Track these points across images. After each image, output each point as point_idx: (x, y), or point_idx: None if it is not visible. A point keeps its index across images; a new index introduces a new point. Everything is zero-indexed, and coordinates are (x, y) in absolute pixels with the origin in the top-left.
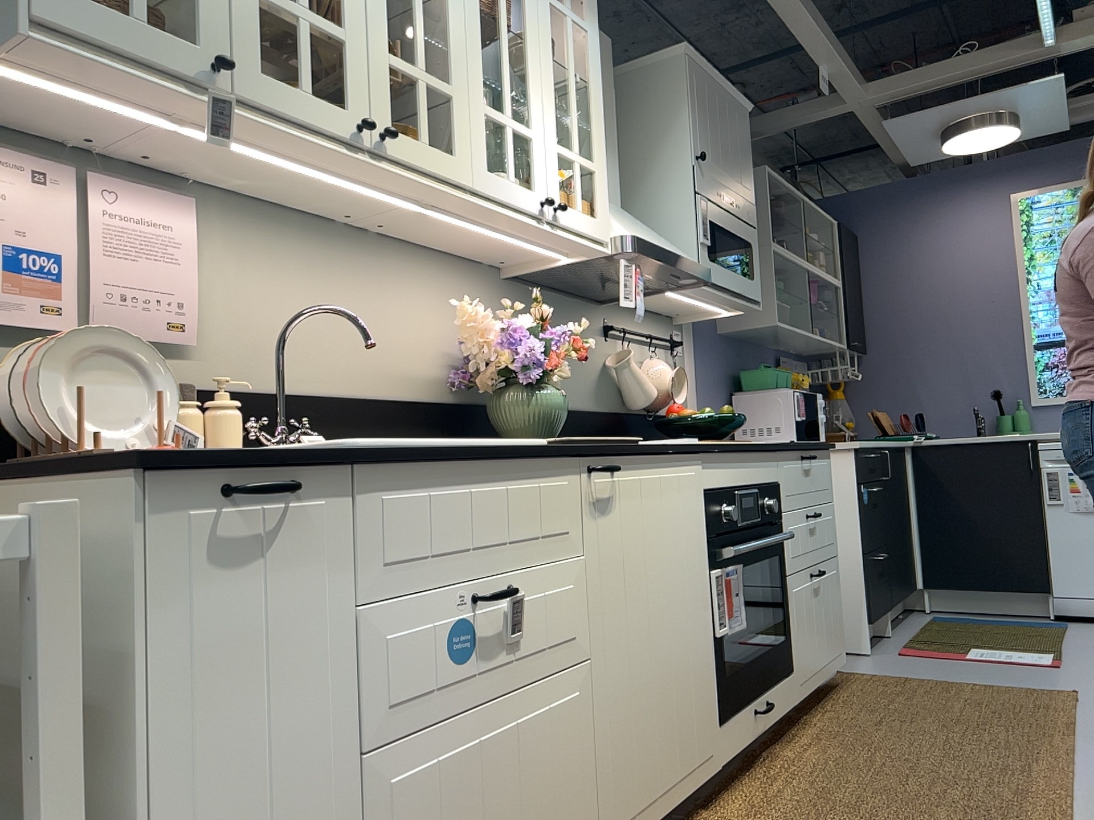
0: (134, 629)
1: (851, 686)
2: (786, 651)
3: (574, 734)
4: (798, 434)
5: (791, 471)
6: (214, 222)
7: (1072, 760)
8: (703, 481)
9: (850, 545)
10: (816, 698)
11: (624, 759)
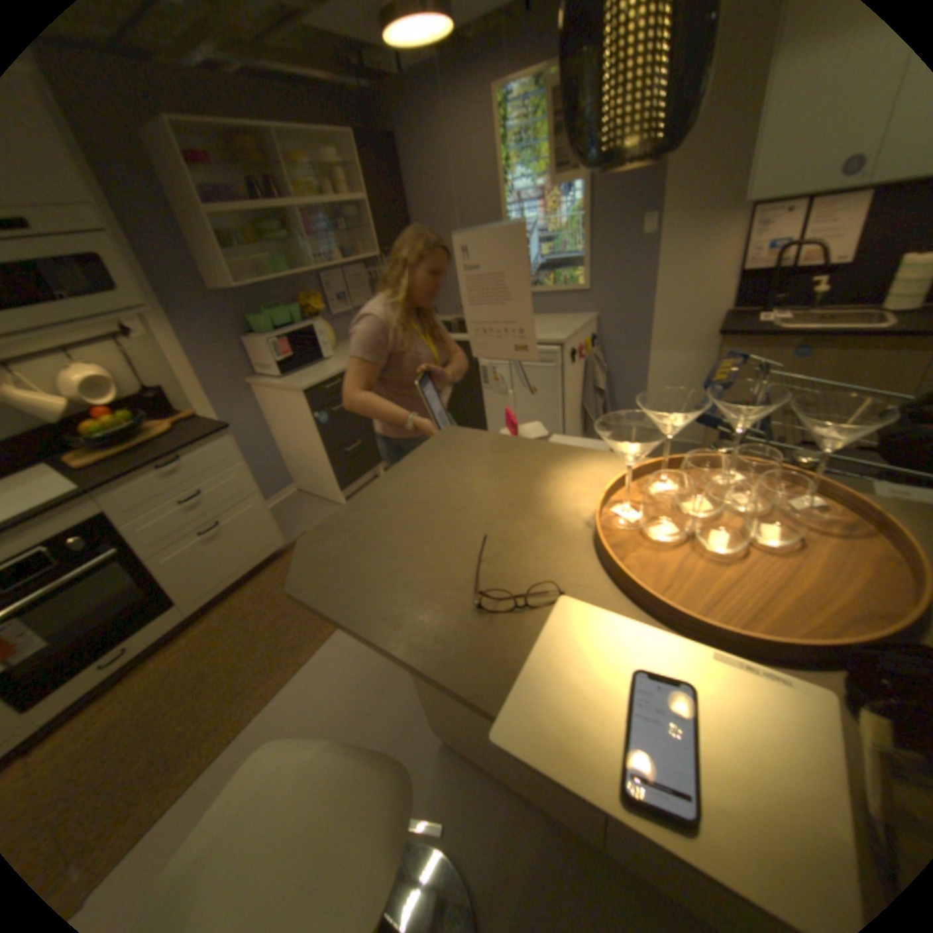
0: None
1: (285, 558)
2: (150, 605)
3: None
4: (281, 370)
5: (125, 492)
6: None
7: (284, 682)
8: None
9: (318, 449)
10: (247, 578)
11: None
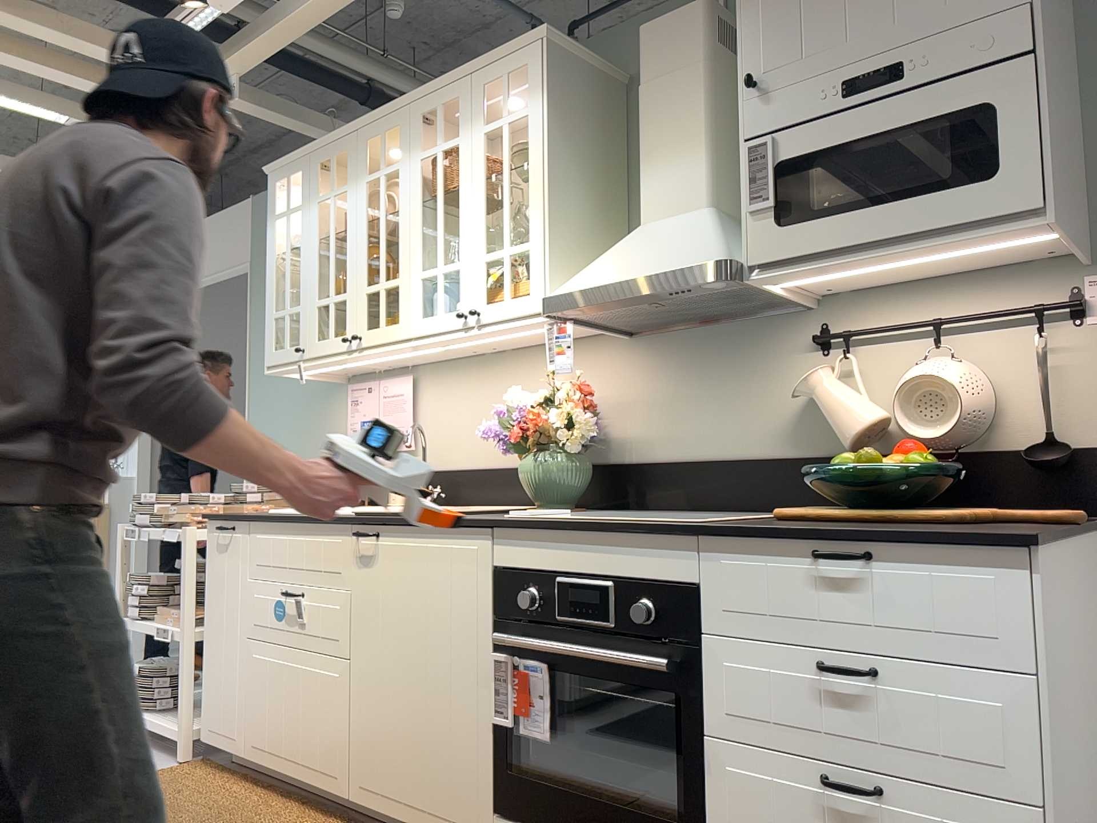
0: (207, 565)
1: None
2: None
3: (334, 698)
4: None
5: (748, 572)
6: (426, 381)
7: None
8: (494, 557)
9: None
10: None
11: (369, 744)
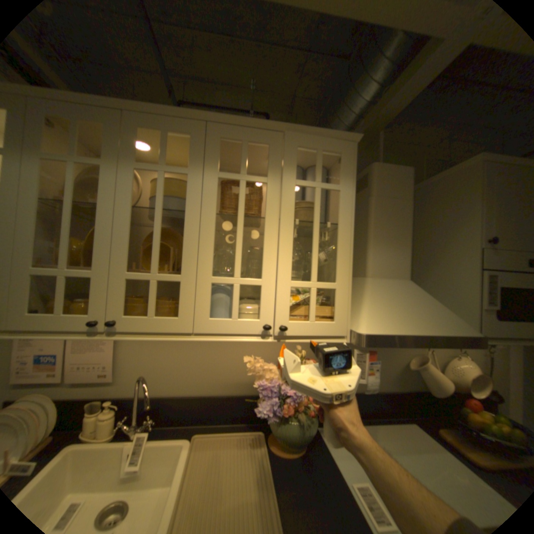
0: None
1: None
2: None
3: None
4: None
5: None
6: None
7: None
8: None
9: None
10: None
11: None
